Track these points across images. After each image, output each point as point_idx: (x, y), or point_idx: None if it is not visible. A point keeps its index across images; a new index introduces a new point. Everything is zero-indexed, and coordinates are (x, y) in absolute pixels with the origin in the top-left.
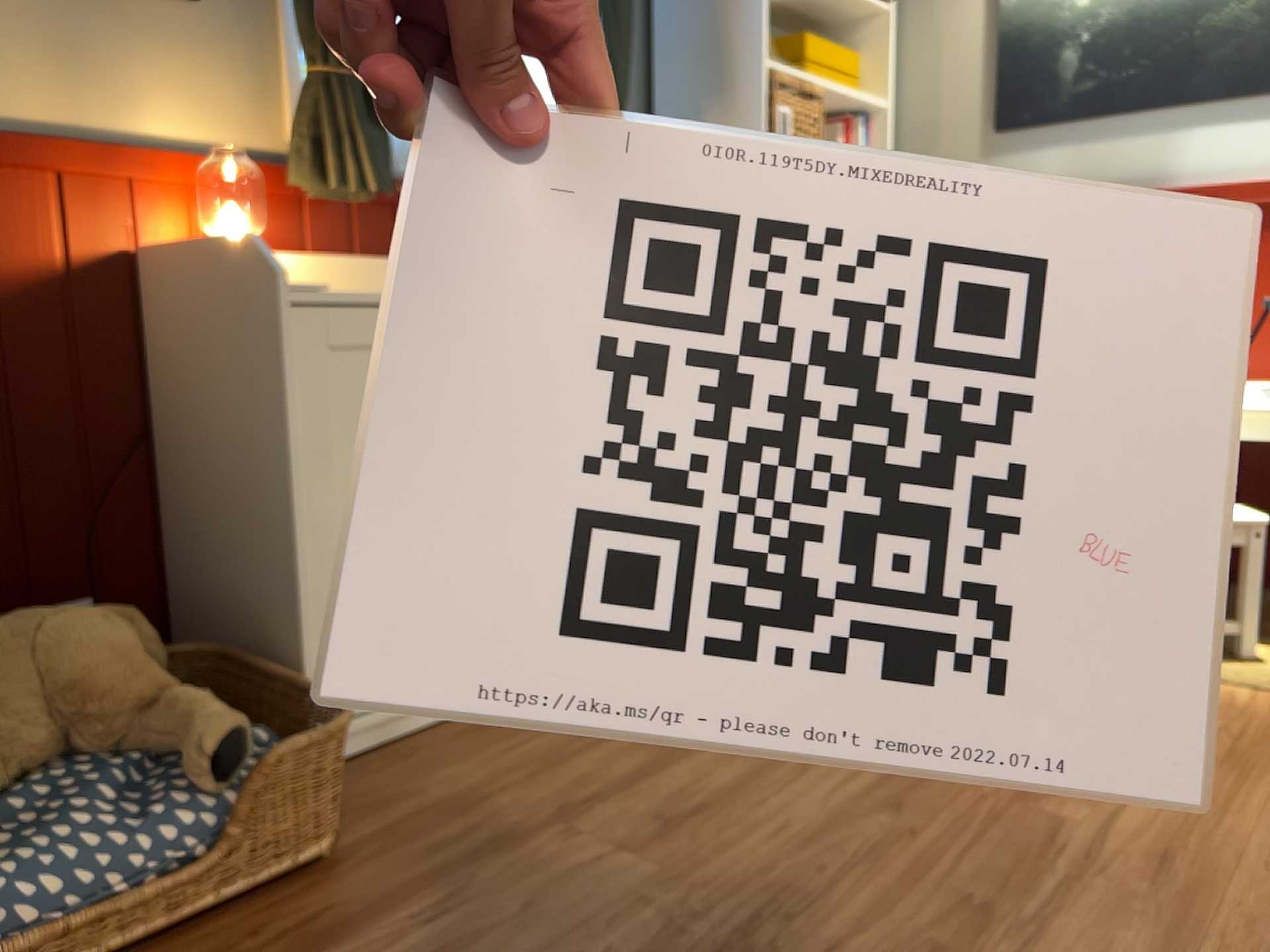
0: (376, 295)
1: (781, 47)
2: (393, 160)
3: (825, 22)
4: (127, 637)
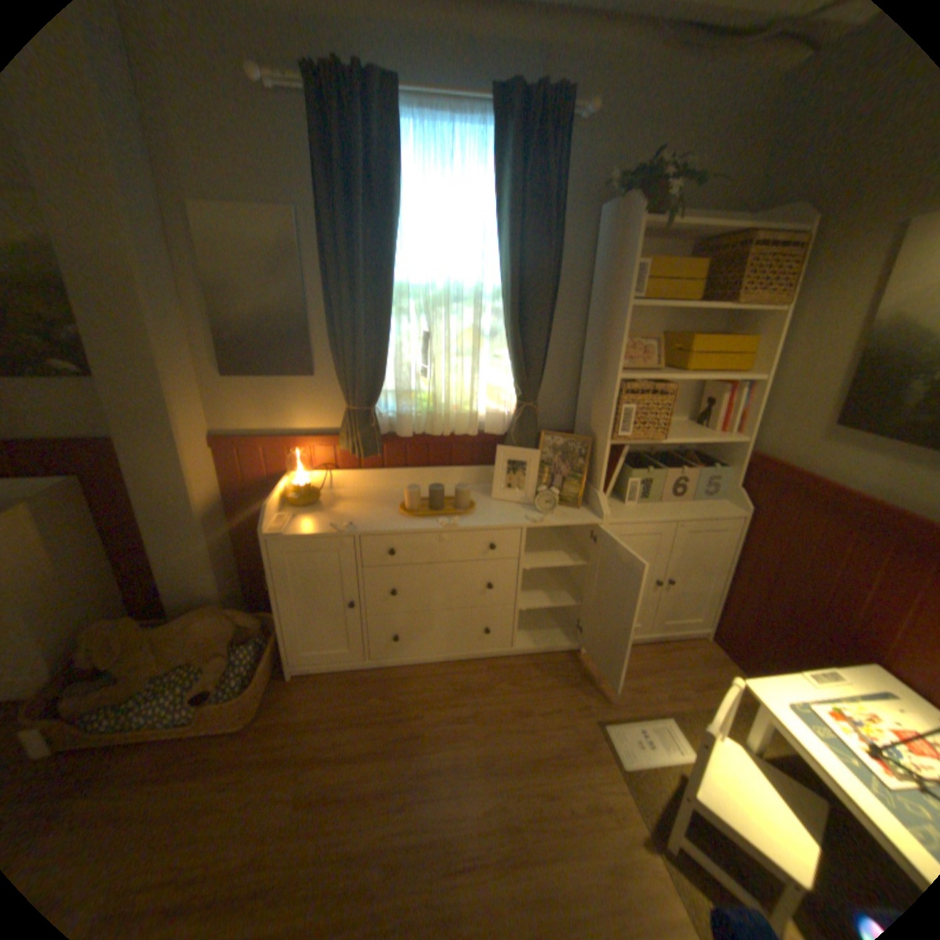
0: (318, 527)
1: (681, 339)
2: (396, 430)
3: (742, 309)
4: (219, 631)
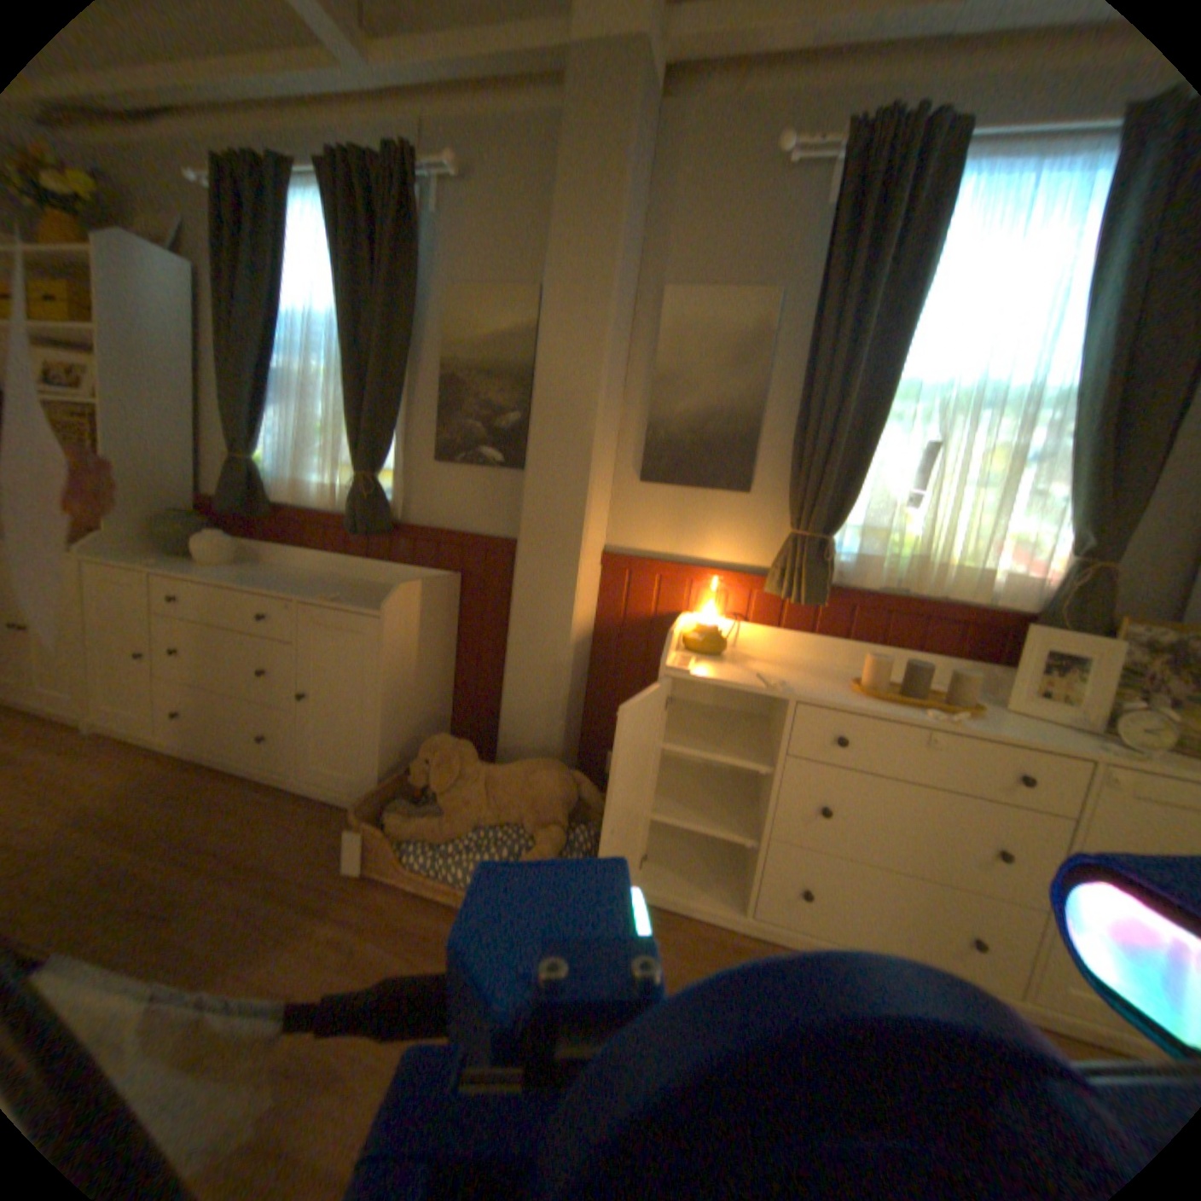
0: (736, 678)
1: None
2: (851, 581)
3: None
4: (565, 793)
